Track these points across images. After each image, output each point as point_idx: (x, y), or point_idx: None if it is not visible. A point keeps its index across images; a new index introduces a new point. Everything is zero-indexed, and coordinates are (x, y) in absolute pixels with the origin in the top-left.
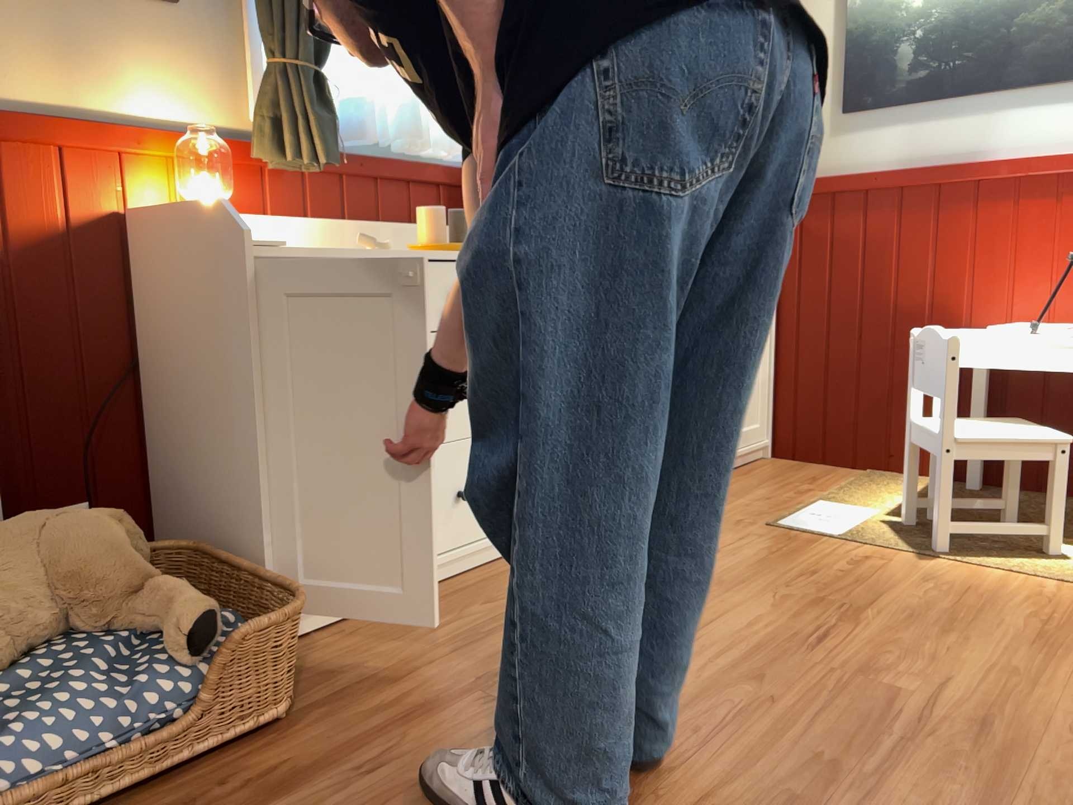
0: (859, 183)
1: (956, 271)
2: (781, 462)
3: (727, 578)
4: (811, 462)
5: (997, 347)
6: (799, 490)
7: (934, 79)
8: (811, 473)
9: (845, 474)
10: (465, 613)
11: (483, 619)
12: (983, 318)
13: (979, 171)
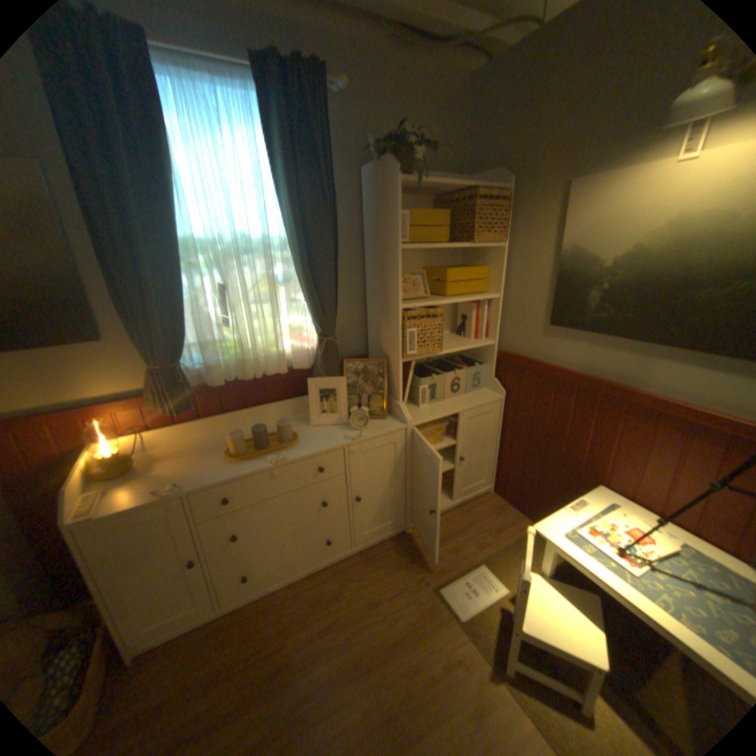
0: (554, 371)
1: (607, 450)
2: (495, 501)
3: (365, 660)
4: (512, 507)
5: (586, 561)
6: (481, 544)
7: (612, 319)
8: (503, 521)
9: (523, 528)
10: (224, 651)
11: (226, 662)
12: (619, 486)
13: (633, 396)
